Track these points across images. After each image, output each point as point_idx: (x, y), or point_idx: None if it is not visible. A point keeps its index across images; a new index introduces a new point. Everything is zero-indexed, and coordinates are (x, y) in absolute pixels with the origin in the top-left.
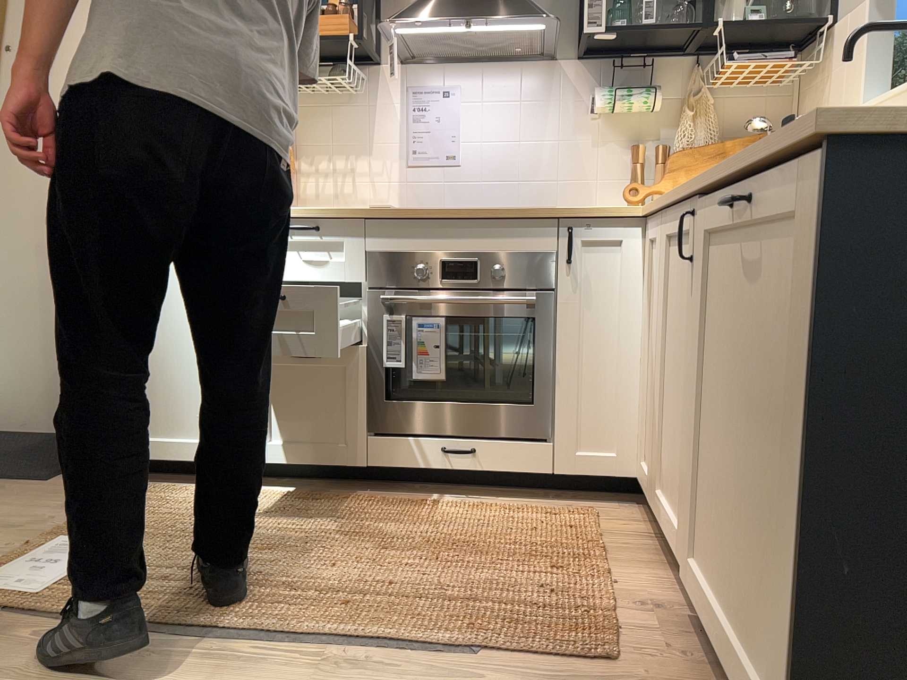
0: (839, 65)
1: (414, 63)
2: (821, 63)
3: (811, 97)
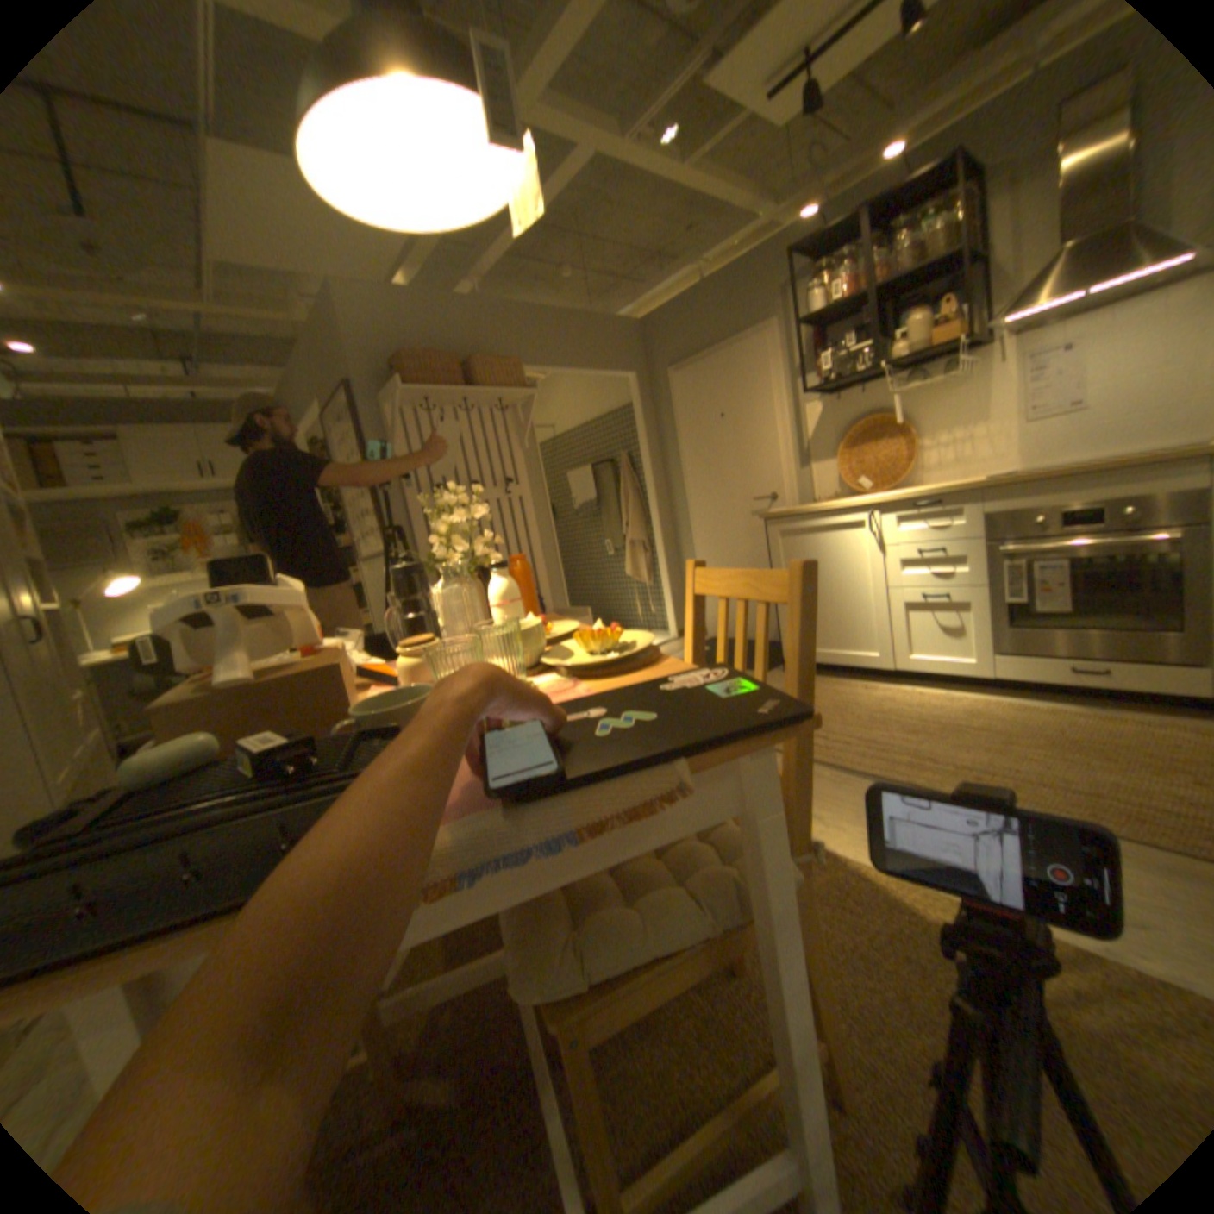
0: None
1: (1030, 330)
2: None
3: None
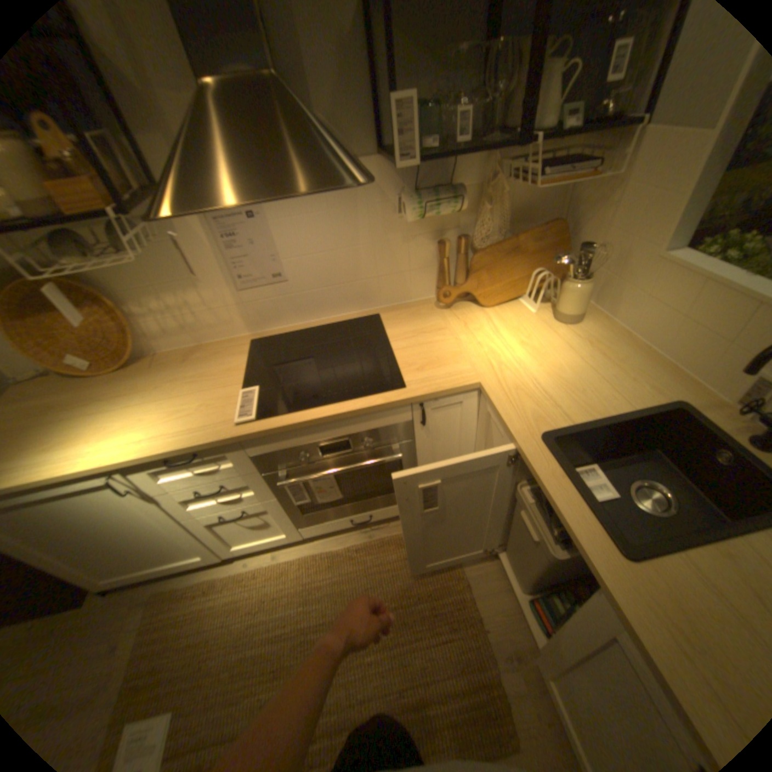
0: (646, 180)
1: None
2: (621, 158)
3: (600, 185)
